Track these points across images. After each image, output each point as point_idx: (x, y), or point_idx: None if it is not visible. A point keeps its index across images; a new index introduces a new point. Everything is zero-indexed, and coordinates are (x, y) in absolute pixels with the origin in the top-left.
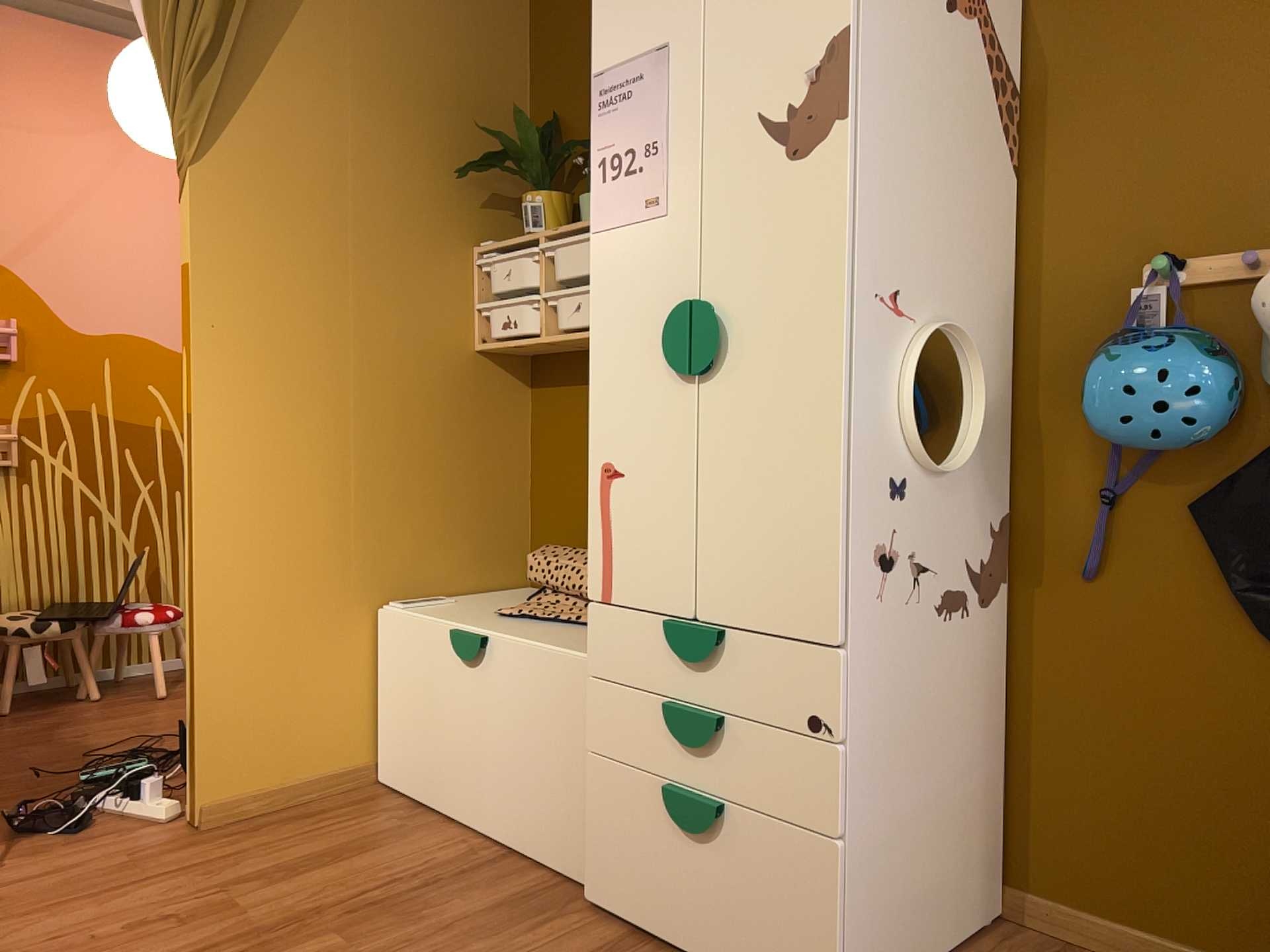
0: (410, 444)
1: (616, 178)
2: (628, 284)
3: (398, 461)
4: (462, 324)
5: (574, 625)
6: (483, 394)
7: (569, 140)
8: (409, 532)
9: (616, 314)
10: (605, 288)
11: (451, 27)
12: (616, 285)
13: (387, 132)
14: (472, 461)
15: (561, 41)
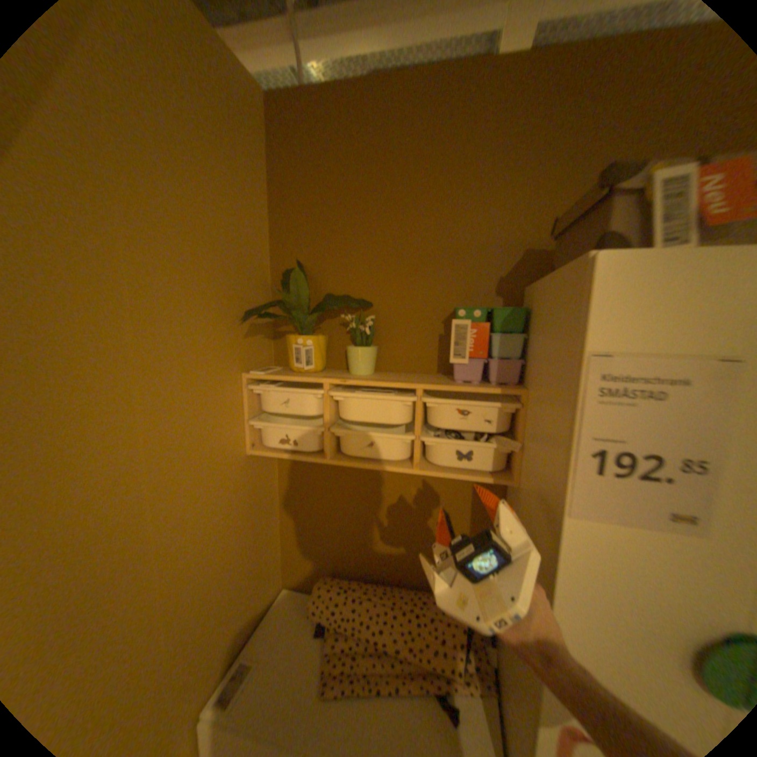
0: (209, 564)
1: (624, 476)
2: (628, 583)
3: (201, 587)
4: (238, 439)
5: (398, 699)
6: (253, 483)
7: (315, 284)
8: (214, 632)
9: (604, 606)
10: (588, 576)
11: (214, 168)
12: (608, 579)
13: (164, 282)
14: (249, 537)
15: (304, 200)
